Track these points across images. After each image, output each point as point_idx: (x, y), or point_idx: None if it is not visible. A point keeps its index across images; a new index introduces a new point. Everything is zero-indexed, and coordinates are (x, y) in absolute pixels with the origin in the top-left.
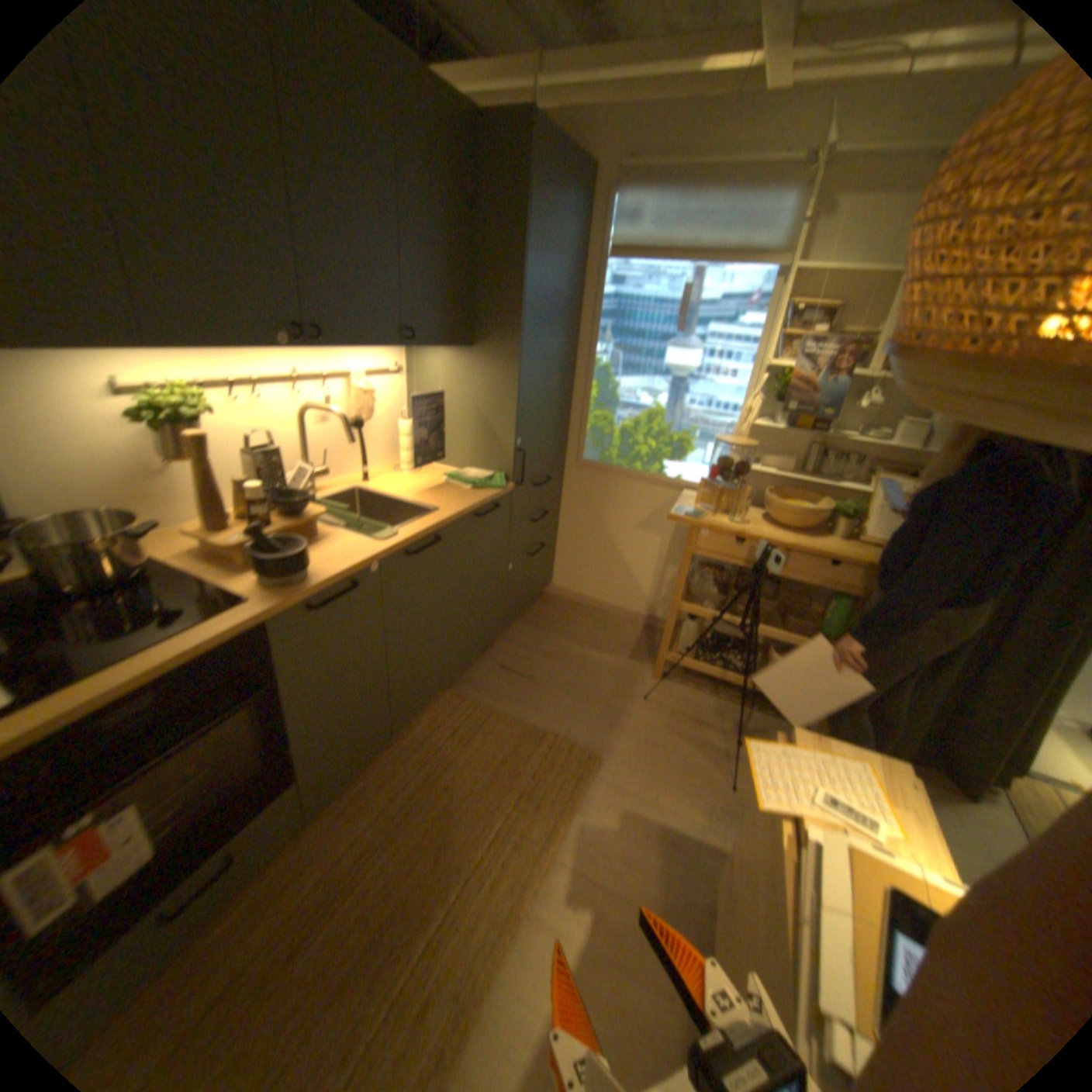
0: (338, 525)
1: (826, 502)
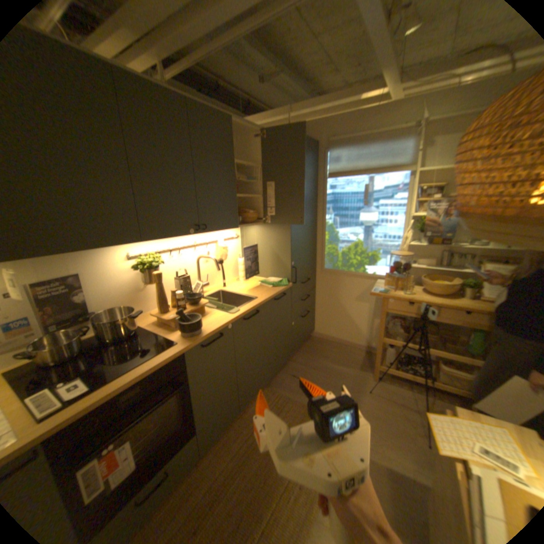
0: (213, 308)
1: (457, 280)
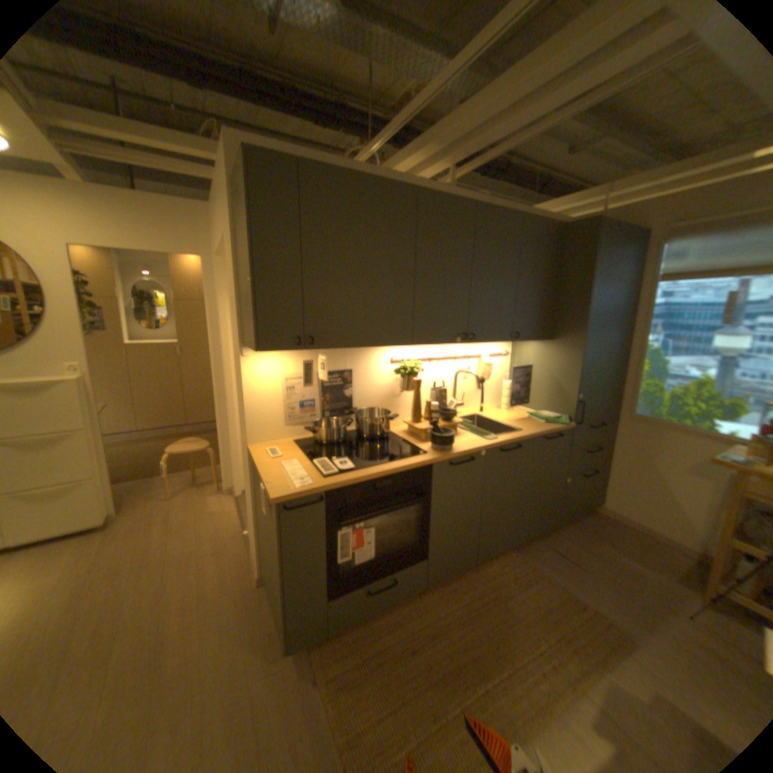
0: (466, 430)
1: None
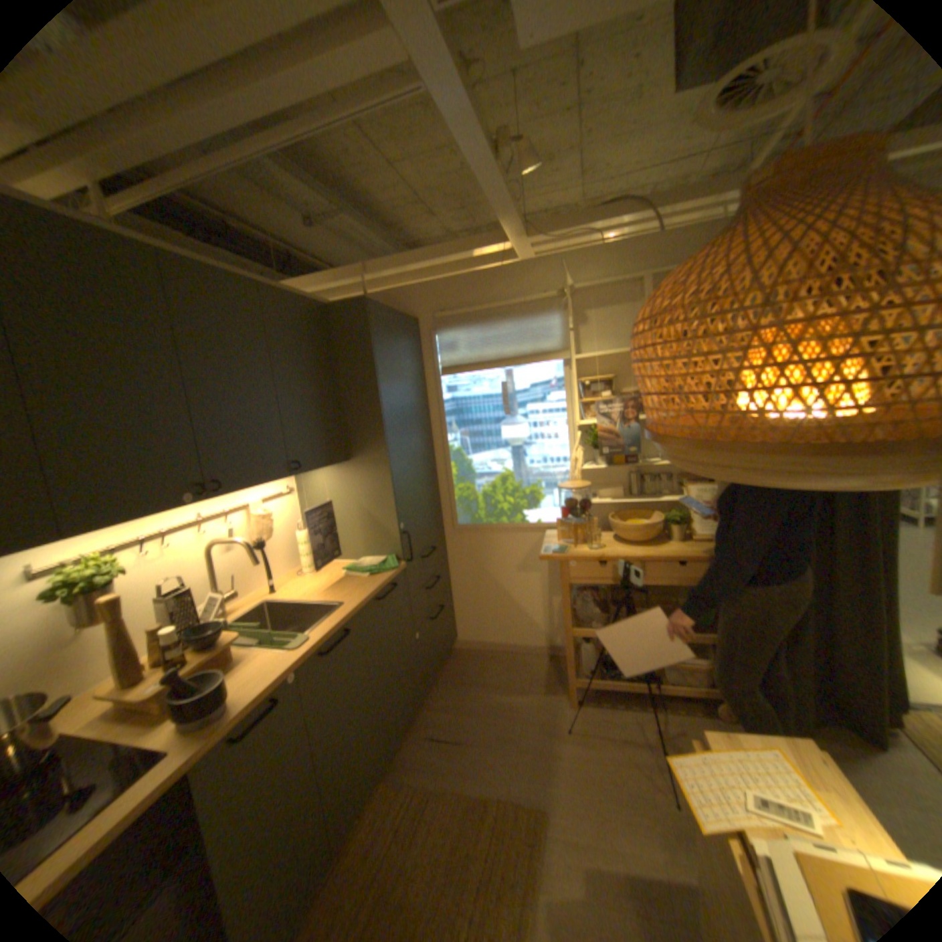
0: (252, 646)
1: (658, 515)
